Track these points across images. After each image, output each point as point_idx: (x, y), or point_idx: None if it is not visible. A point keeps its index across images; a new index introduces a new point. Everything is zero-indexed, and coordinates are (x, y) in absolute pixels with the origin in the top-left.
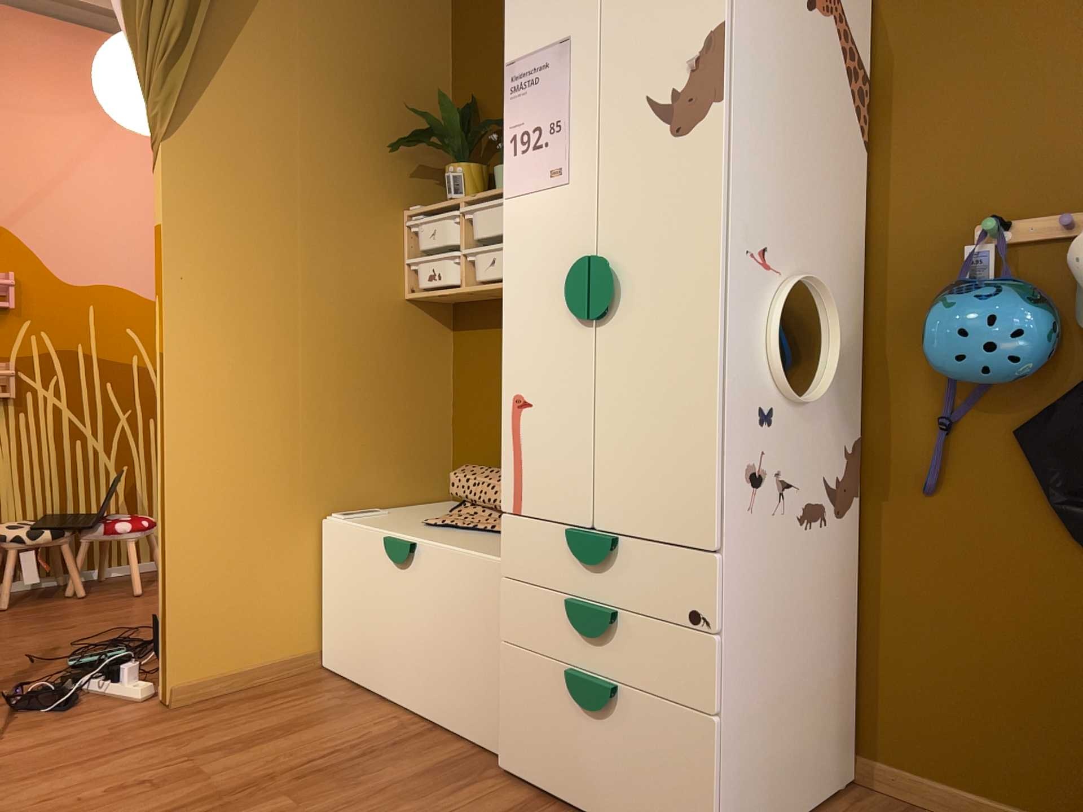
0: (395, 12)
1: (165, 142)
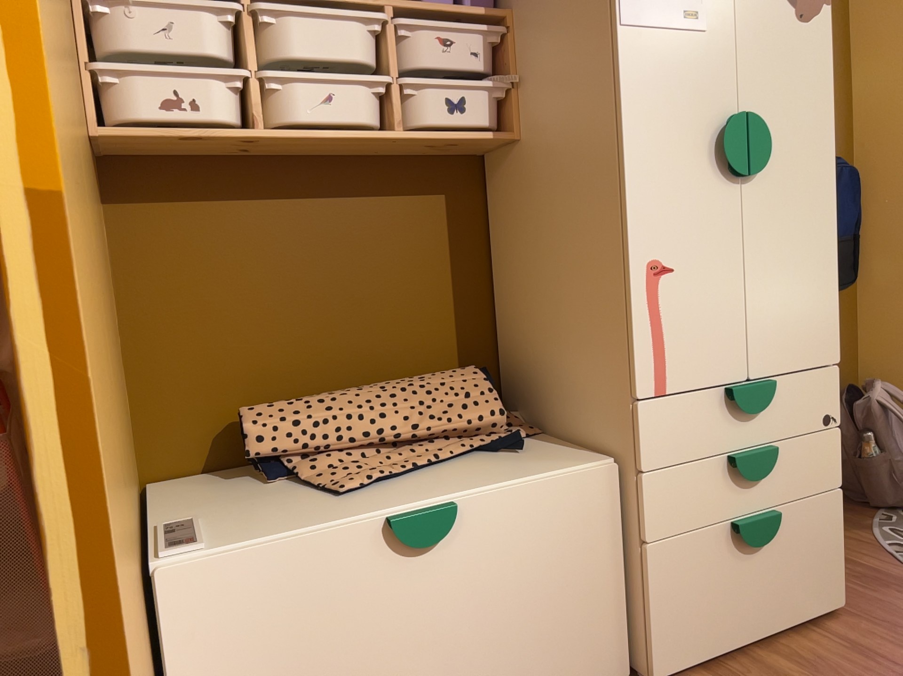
0: None
1: None
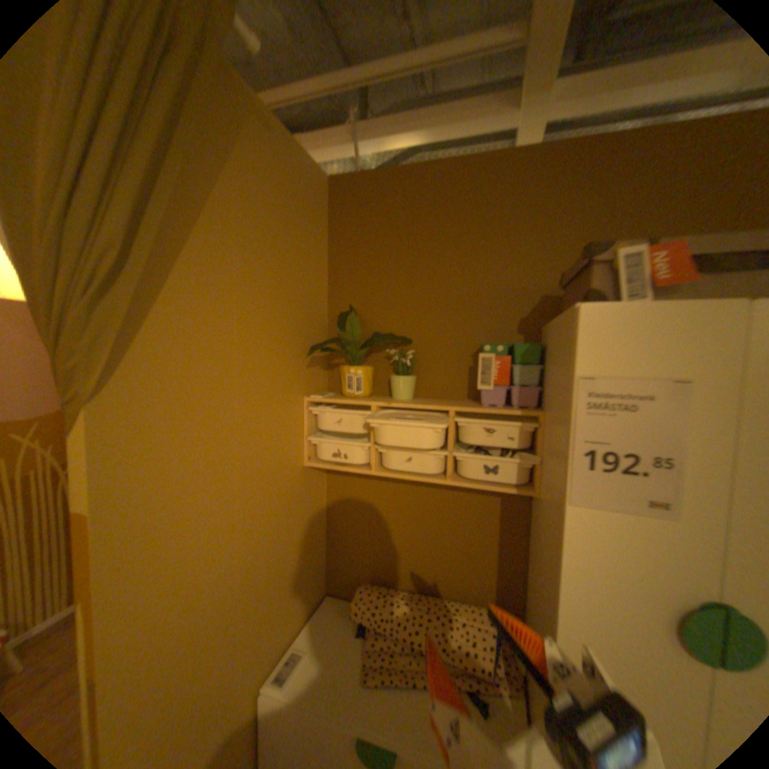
0: (299, 229)
1: (85, 401)
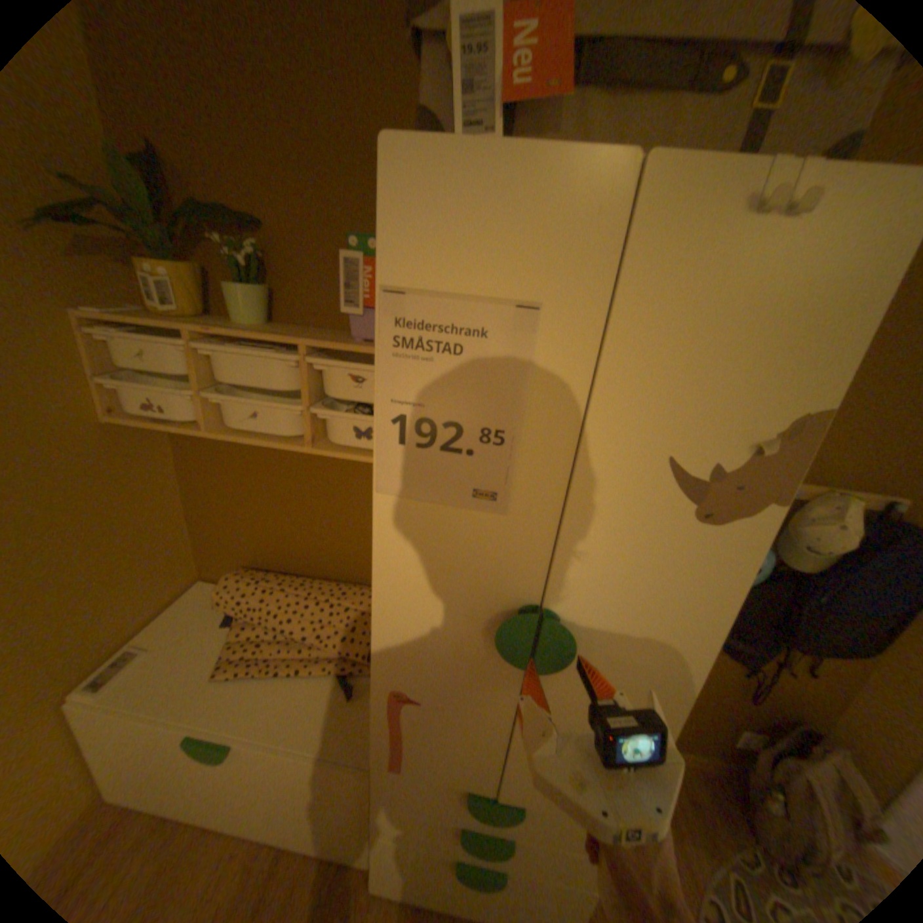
0: None
1: None
